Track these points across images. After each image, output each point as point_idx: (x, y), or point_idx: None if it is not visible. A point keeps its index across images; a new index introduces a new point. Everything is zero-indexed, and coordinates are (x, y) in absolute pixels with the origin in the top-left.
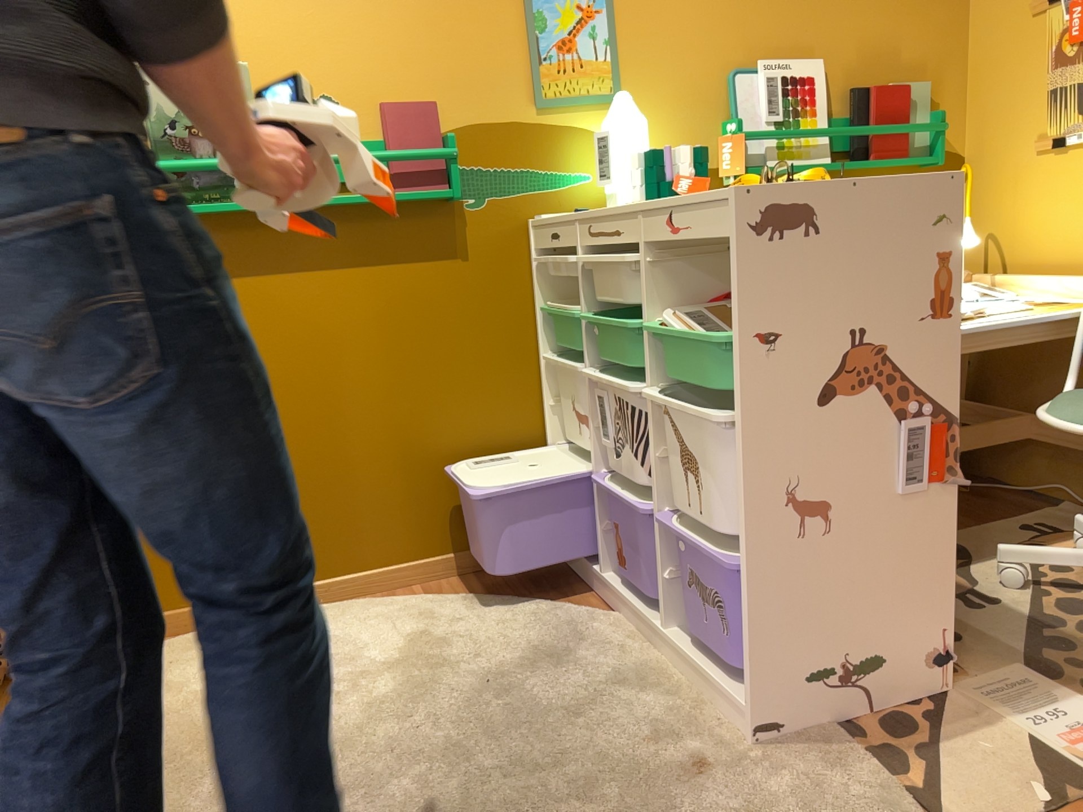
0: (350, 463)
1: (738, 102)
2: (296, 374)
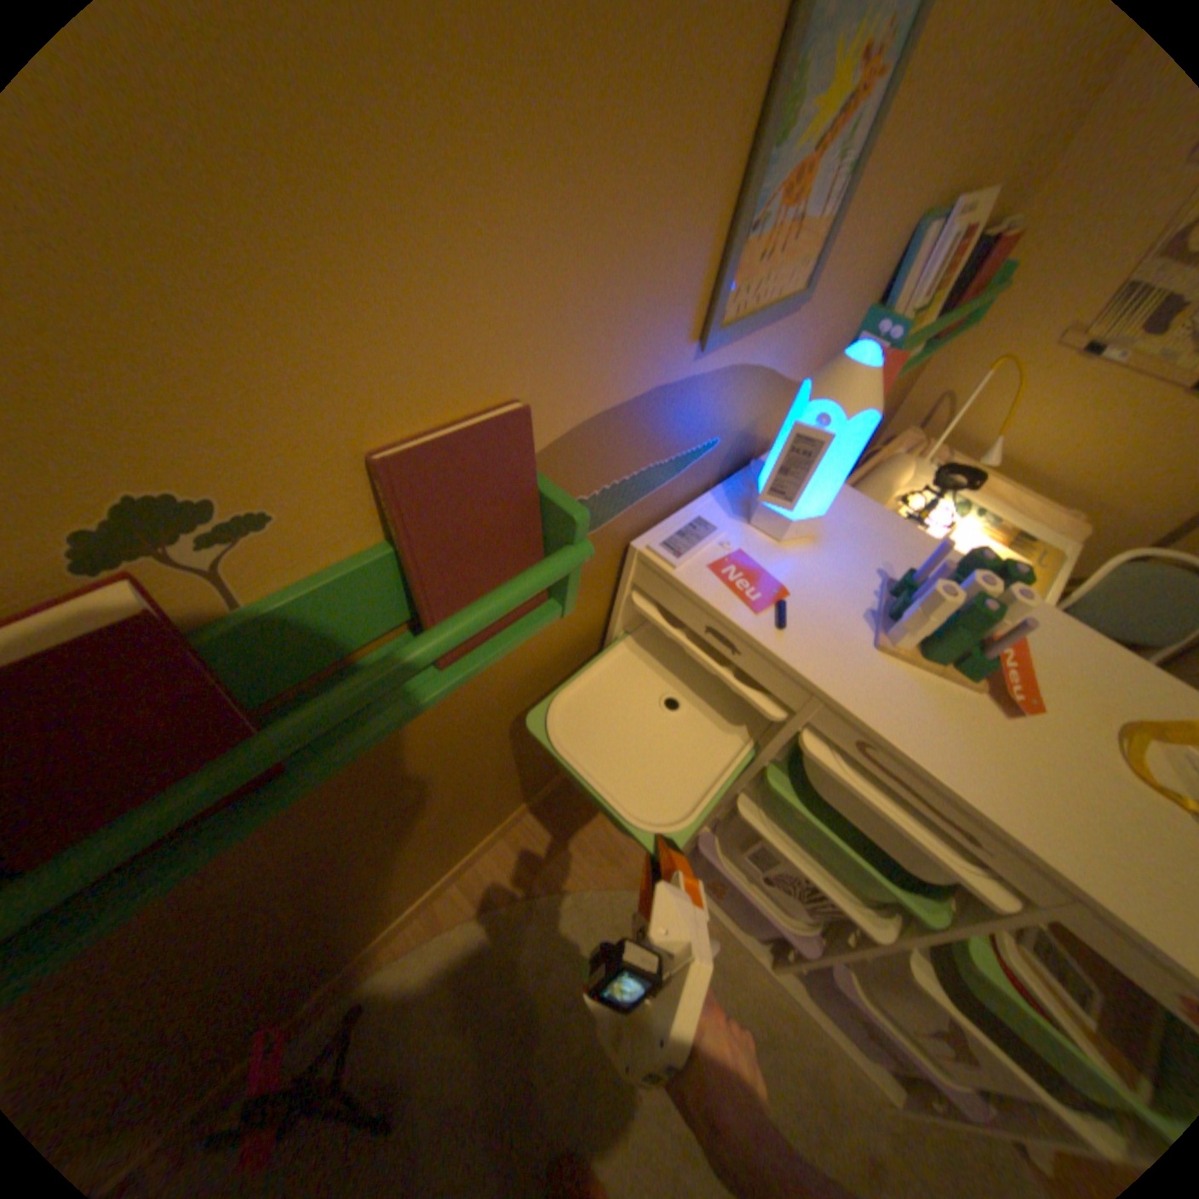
0: (372, 895)
1: (911, 275)
2: (265, 920)
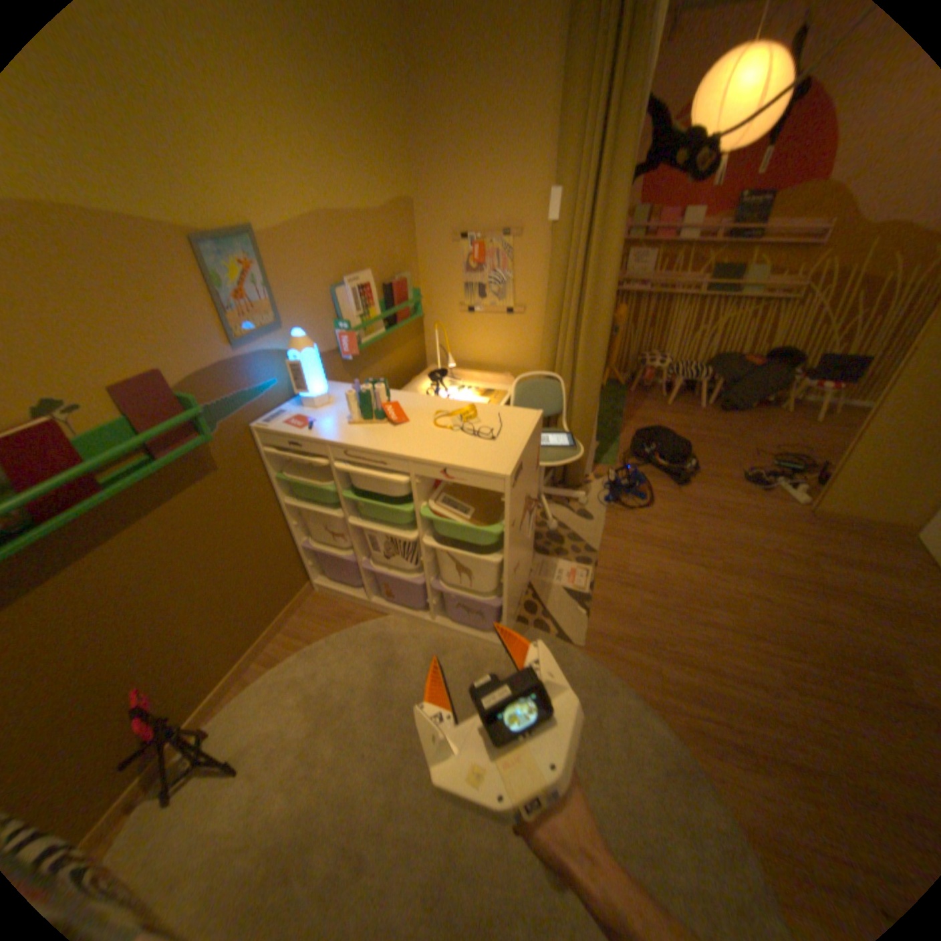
0: (186, 640)
1: (340, 306)
2: (120, 621)
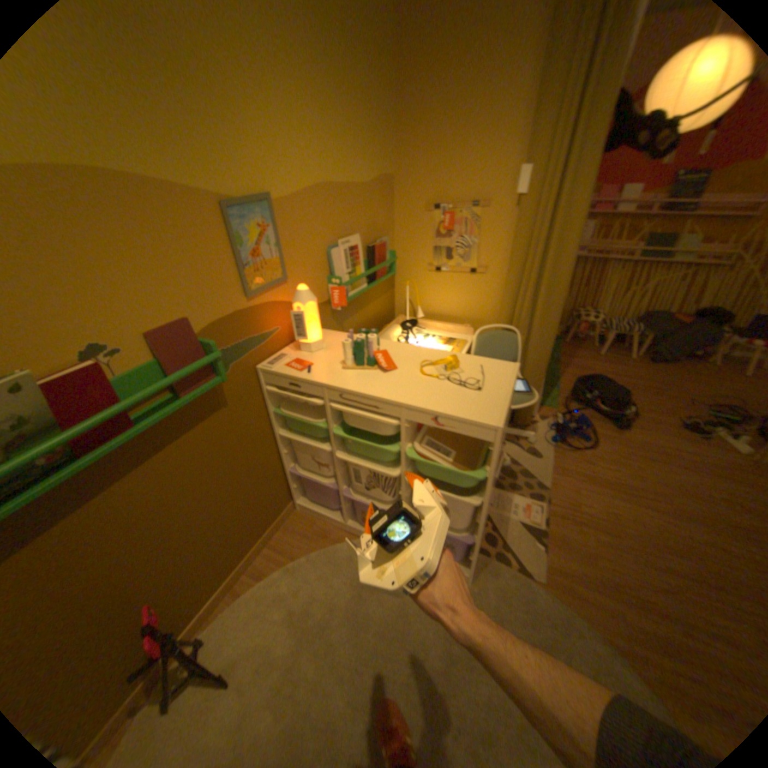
0: (191, 557)
1: (334, 265)
2: (139, 542)
